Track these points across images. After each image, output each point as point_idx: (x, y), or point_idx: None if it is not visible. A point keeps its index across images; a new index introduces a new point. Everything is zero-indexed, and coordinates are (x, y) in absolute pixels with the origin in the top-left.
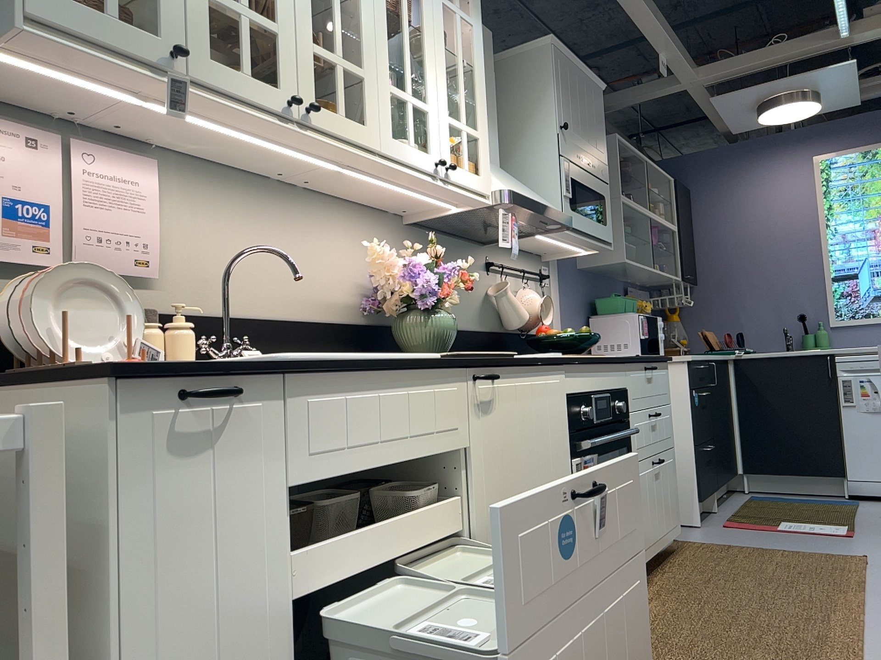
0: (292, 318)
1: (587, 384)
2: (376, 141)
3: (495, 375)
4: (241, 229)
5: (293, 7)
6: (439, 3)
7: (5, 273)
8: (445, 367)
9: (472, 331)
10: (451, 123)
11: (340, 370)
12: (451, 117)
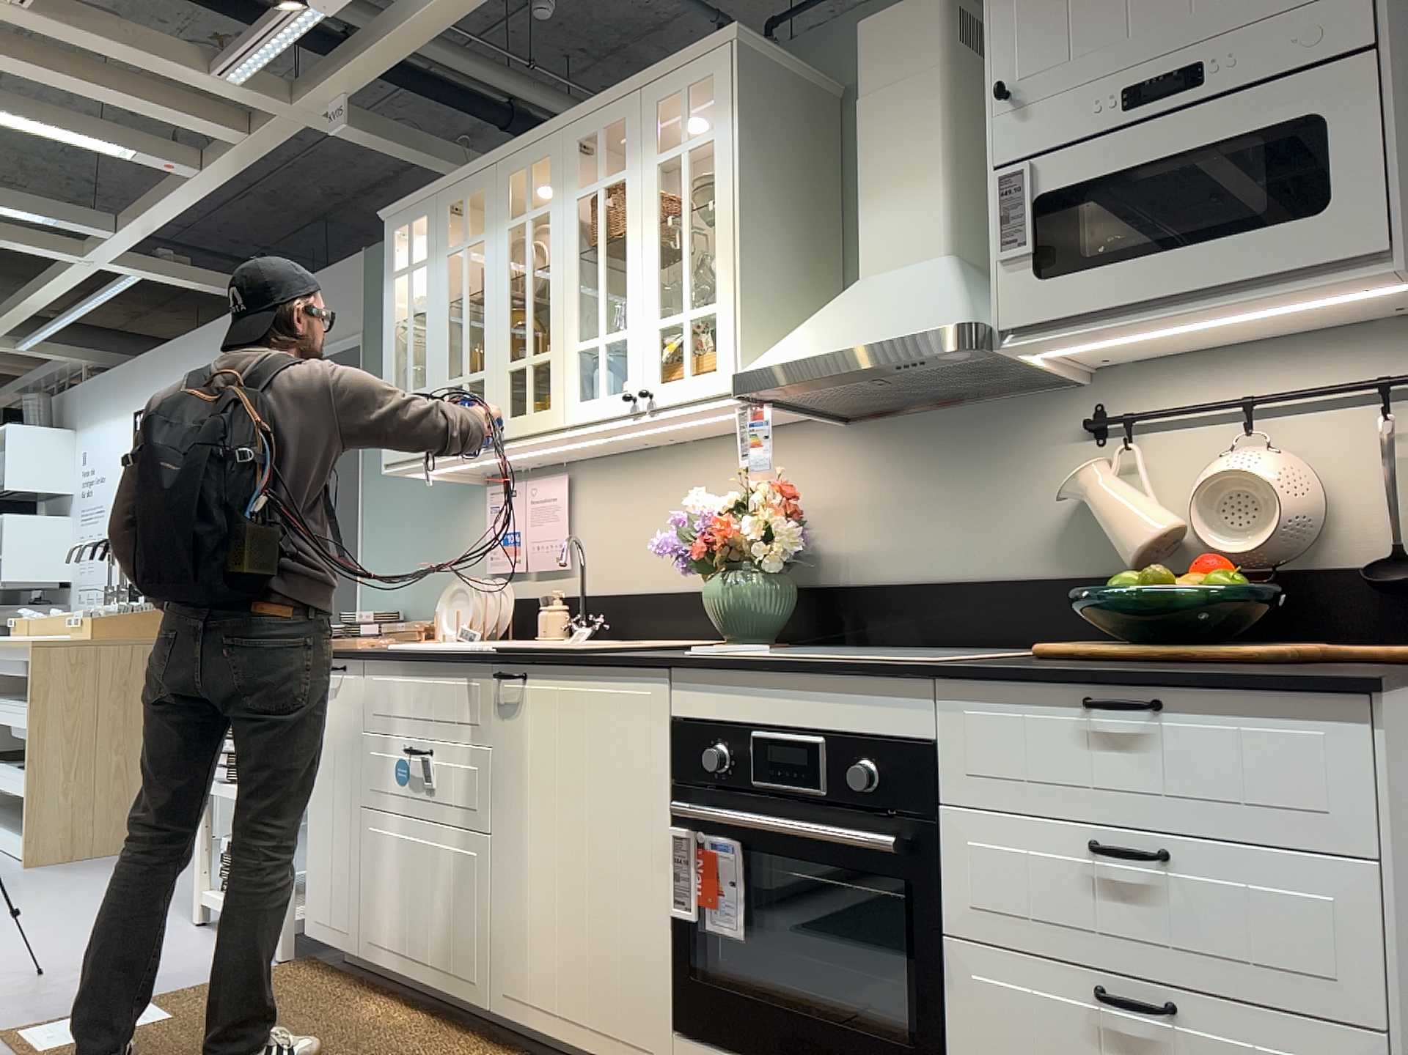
0: (673, 590)
1: (736, 709)
2: (557, 417)
3: (526, 674)
4: (631, 508)
5: (494, 344)
6: (649, 174)
7: (508, 578)
8: (461, 661)
9: (1010, 580)
10: (660, 325)
11: (385, 658)
12: (660, 317)
